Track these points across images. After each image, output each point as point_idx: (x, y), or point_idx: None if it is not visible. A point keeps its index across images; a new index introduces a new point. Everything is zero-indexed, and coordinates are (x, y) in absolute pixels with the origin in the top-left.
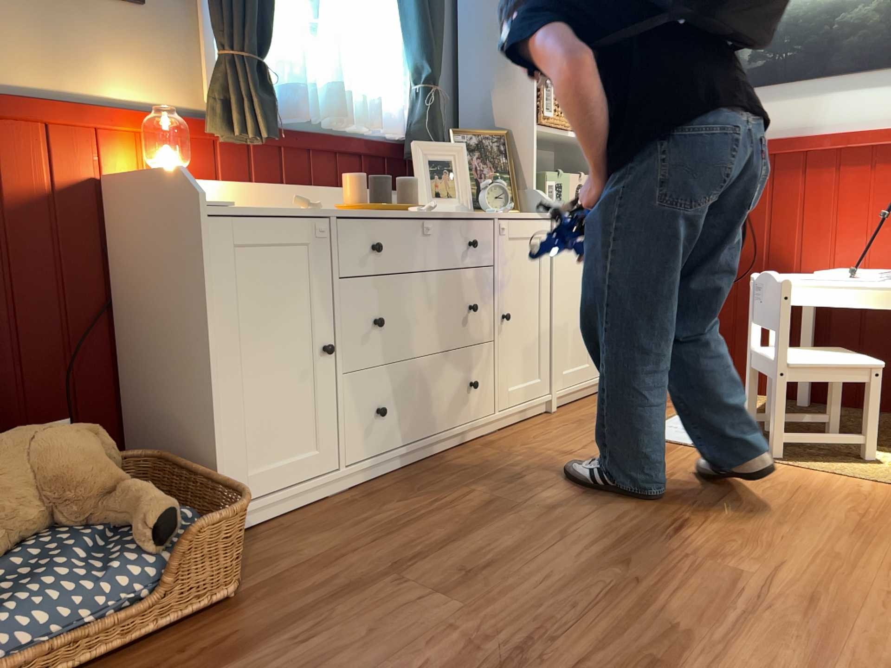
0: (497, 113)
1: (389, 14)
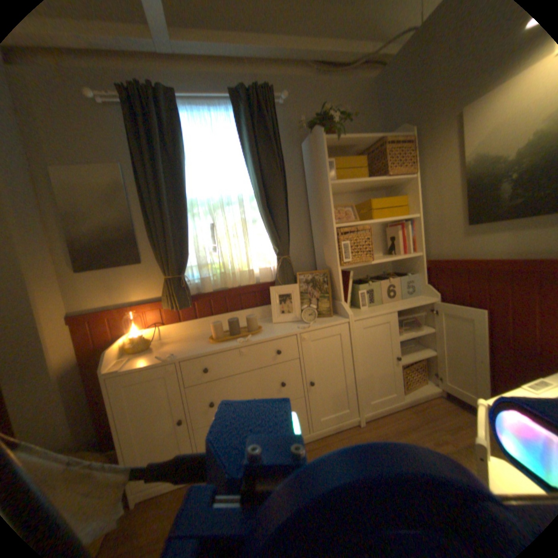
0: (325, 257)
1: (260, 225)
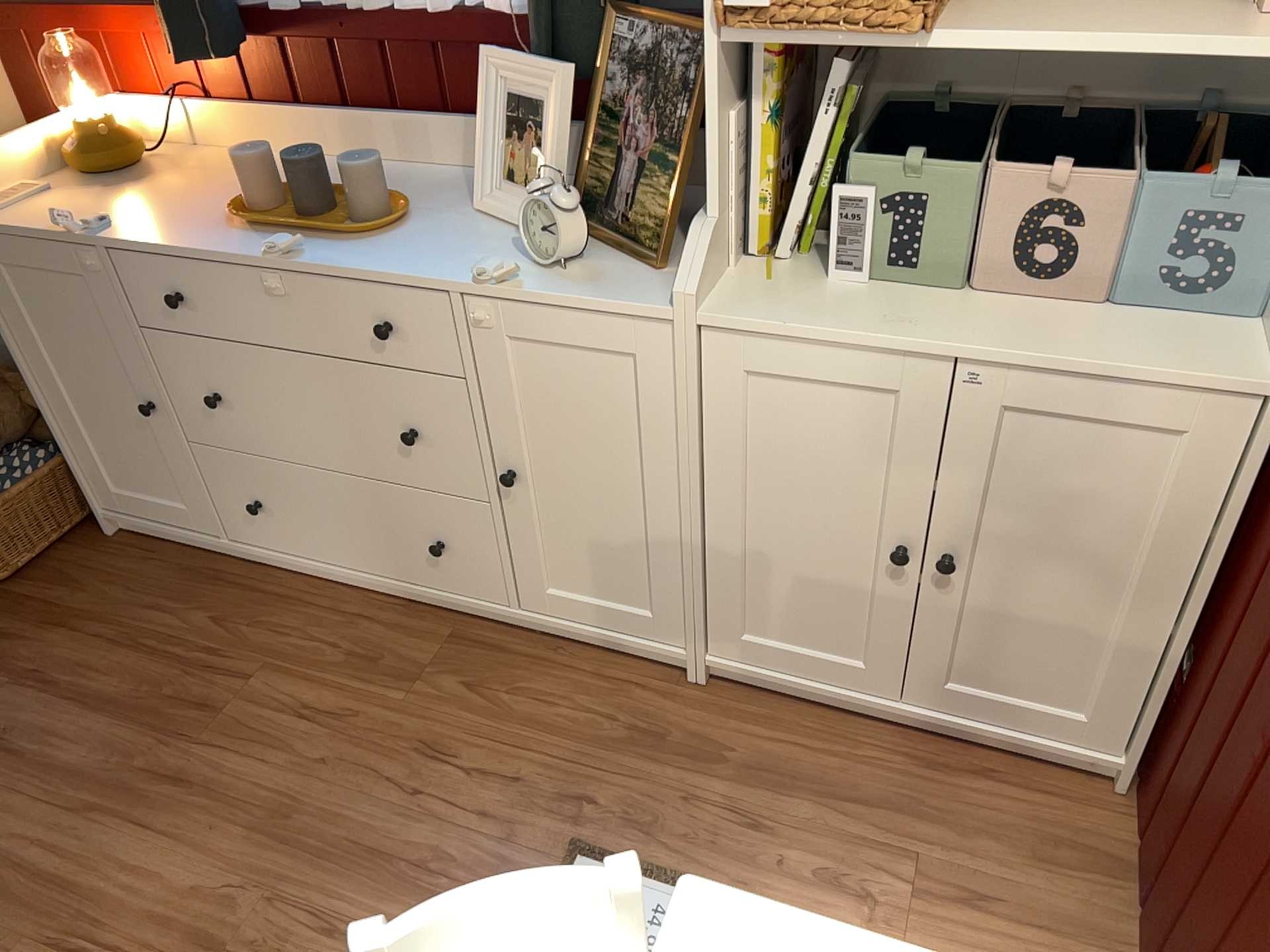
0: None
1: None
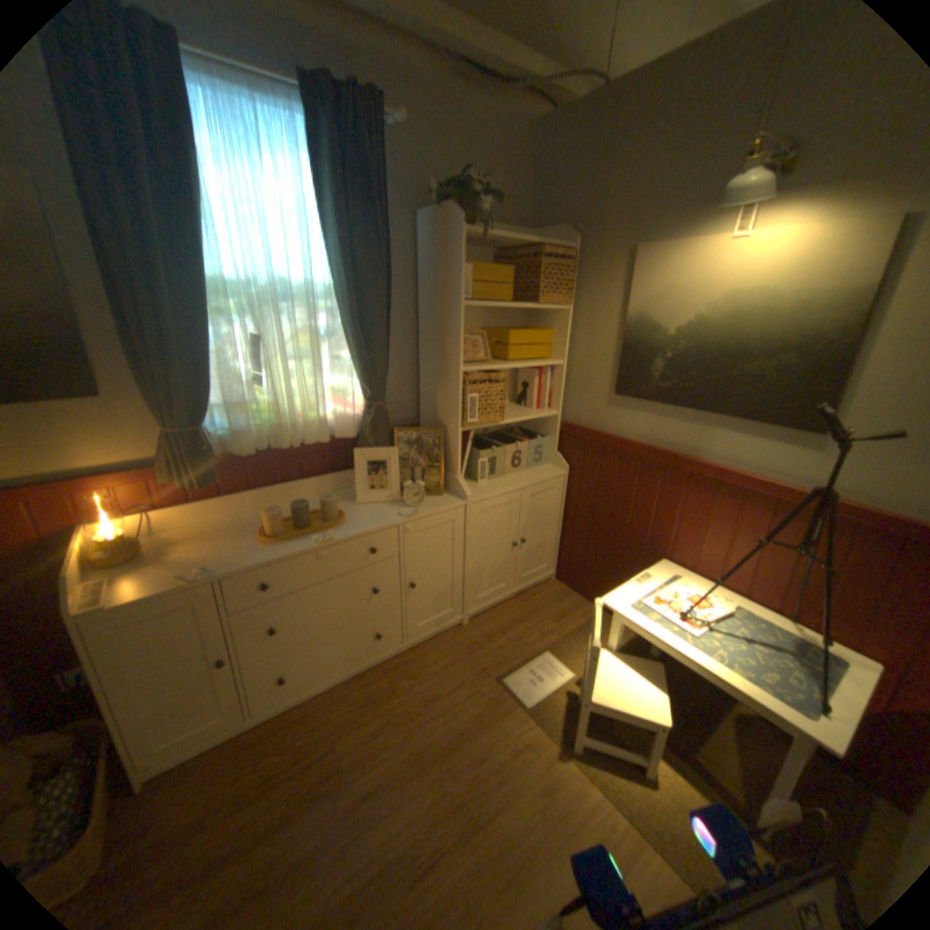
0: (439, 410)
1: (340, 345)
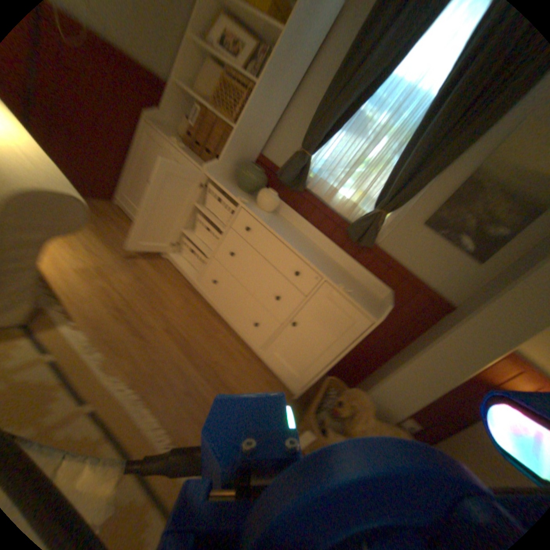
0: None
1: None
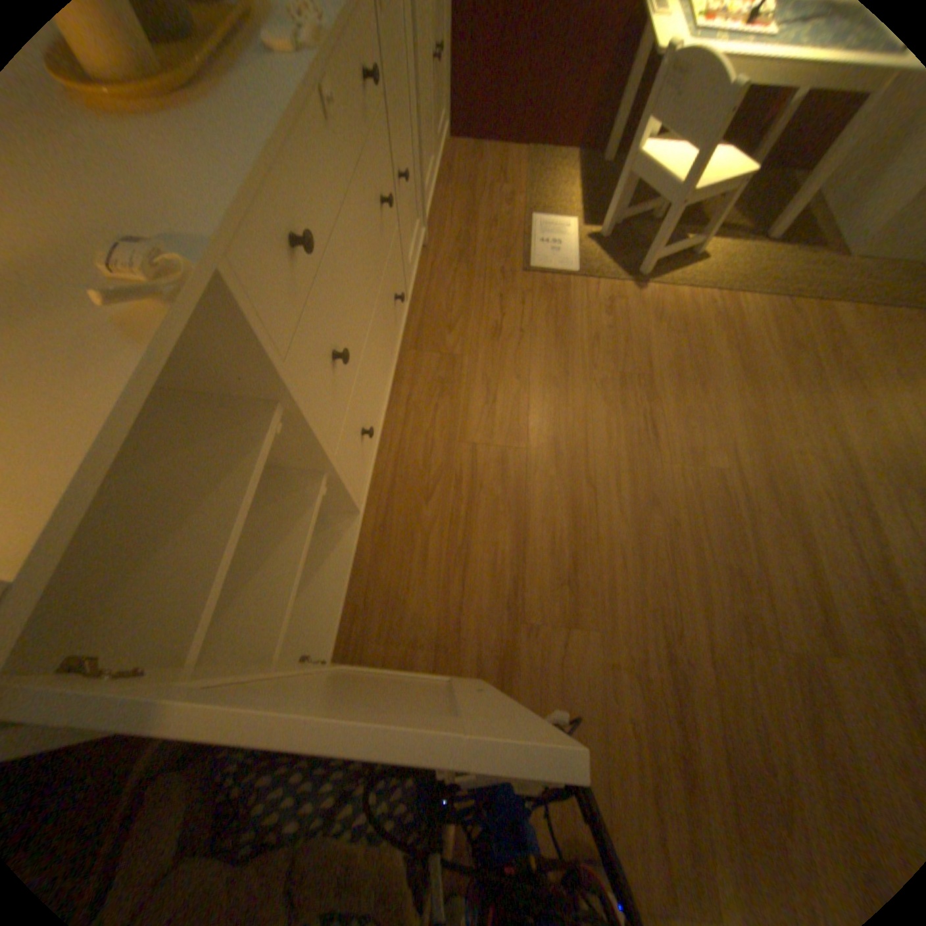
0: None
1: None
